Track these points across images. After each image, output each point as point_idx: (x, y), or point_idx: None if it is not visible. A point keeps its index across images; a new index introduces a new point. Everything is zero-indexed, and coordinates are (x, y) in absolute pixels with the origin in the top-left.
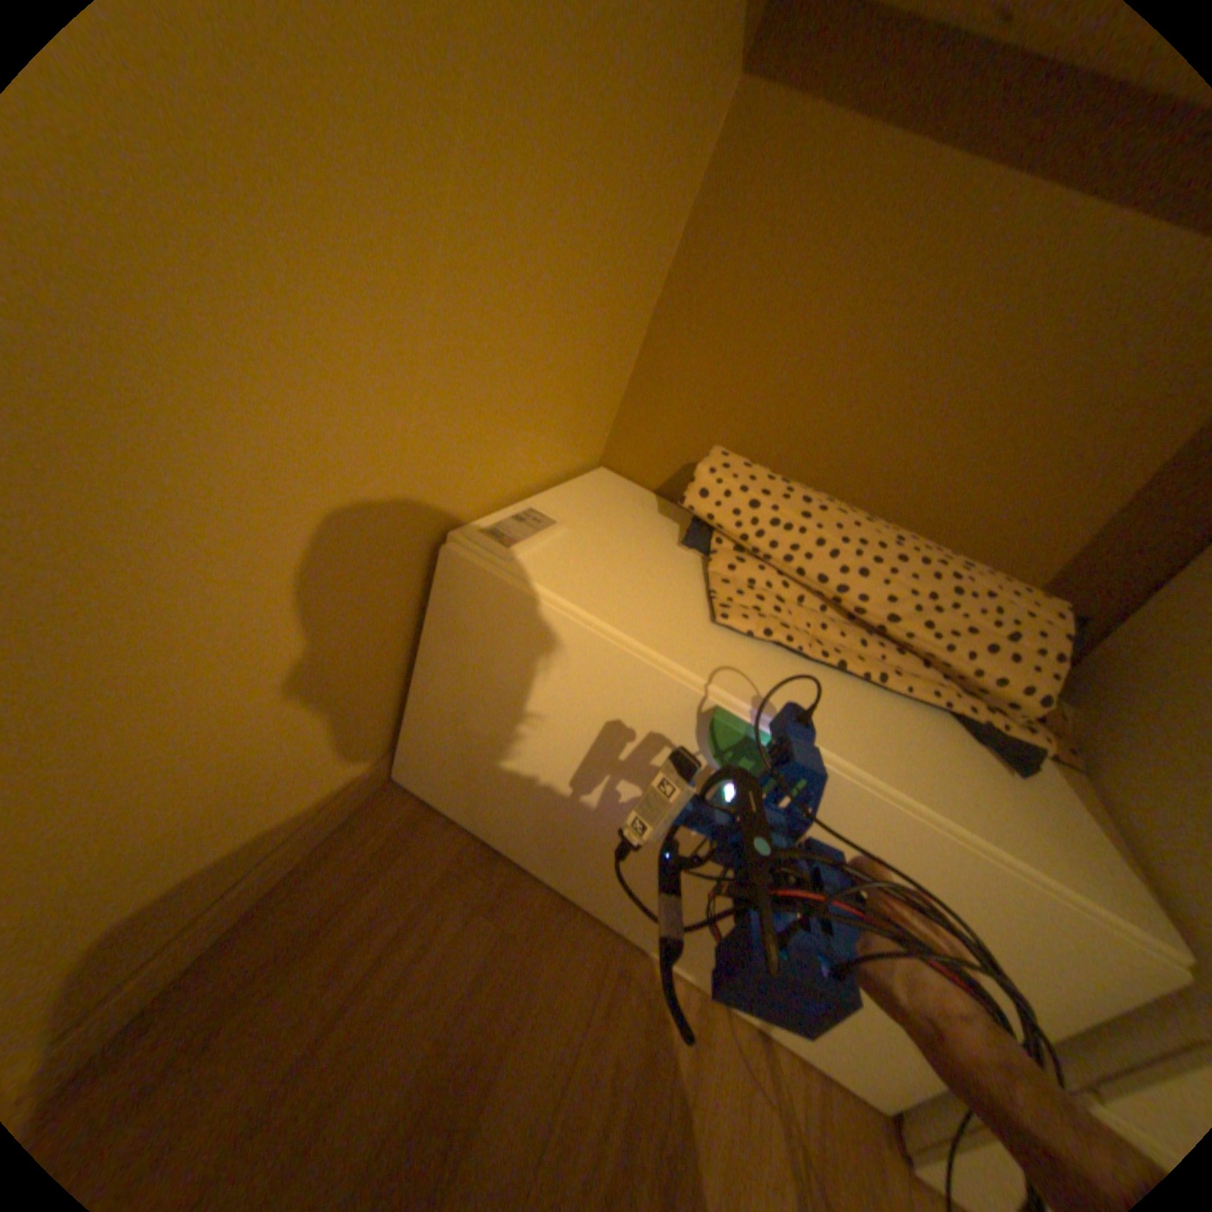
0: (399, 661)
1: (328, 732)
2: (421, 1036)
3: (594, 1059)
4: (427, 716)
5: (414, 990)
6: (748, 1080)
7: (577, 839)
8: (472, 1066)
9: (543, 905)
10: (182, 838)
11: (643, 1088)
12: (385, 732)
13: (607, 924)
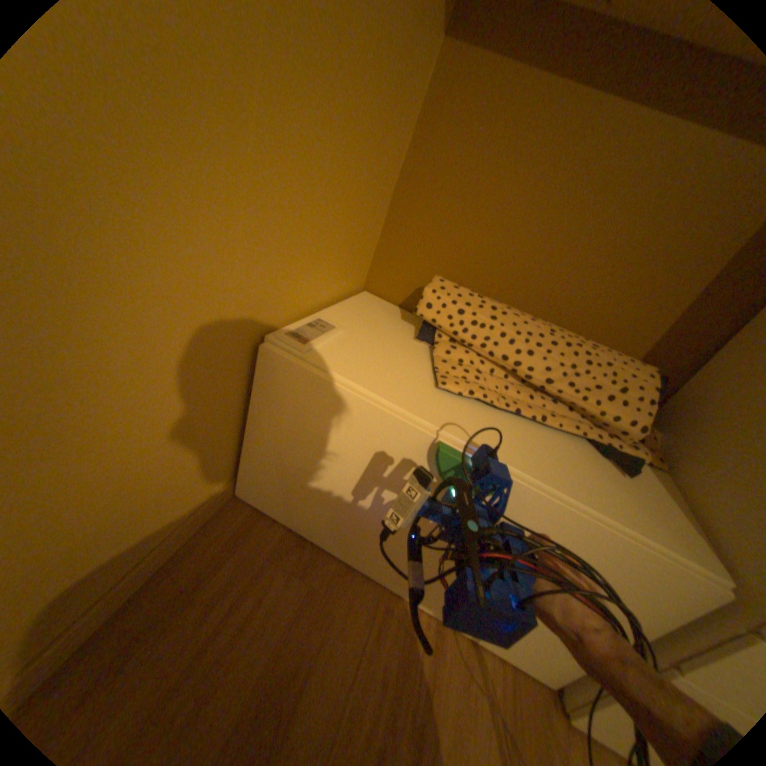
0: (237, 419)
1: (192, 466)
2: (259, 657)
3: (370, 665)
4: (257, 453)
5: (254, 628)
6: (467, 672)
7: (356, 527)
8: (292, 674)
9: (335, 570)
10: (97, 539)
11: (402, 681)
12: (231, 464)
13: (376, 580)
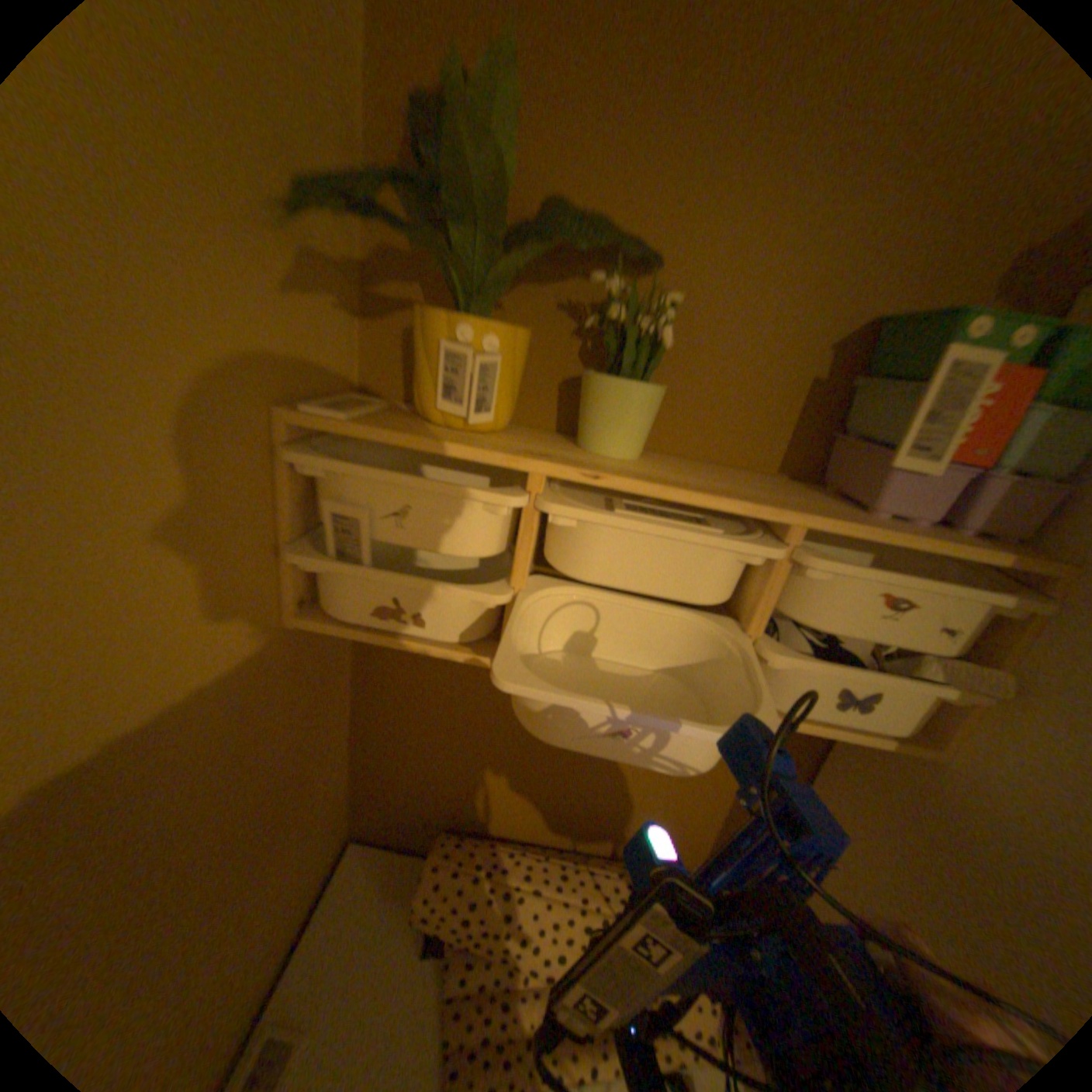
0: None
1: None
2: None
3: None
4: None
5: None
6: None
7: None
8: None
9: None
10: None
11: None
12: None
13: None
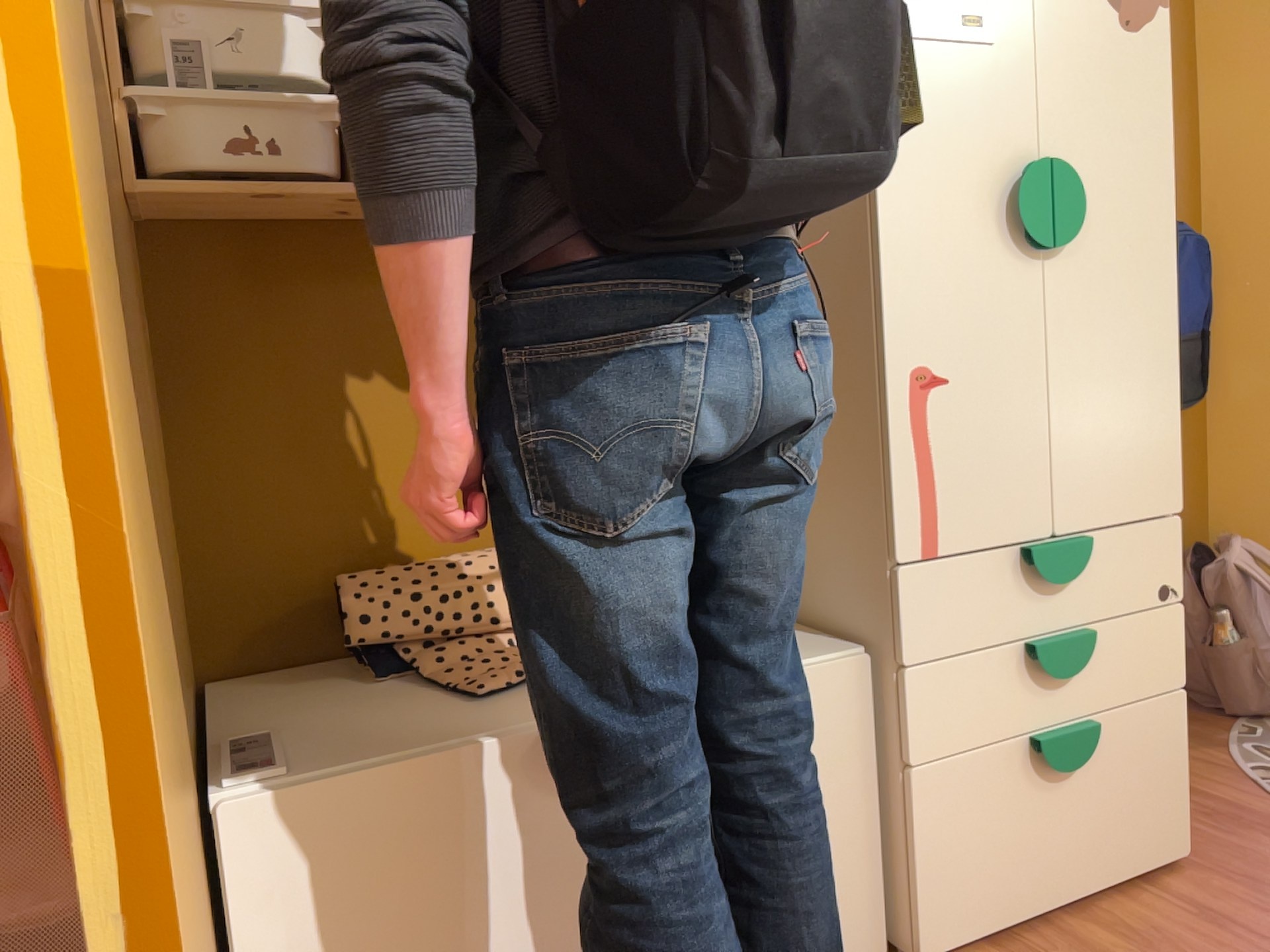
0: None
1: None
2: None
3: None
4: None
5: None
6: None
7: None
8: None
9: None
10: None
11: None
12: None
13: None
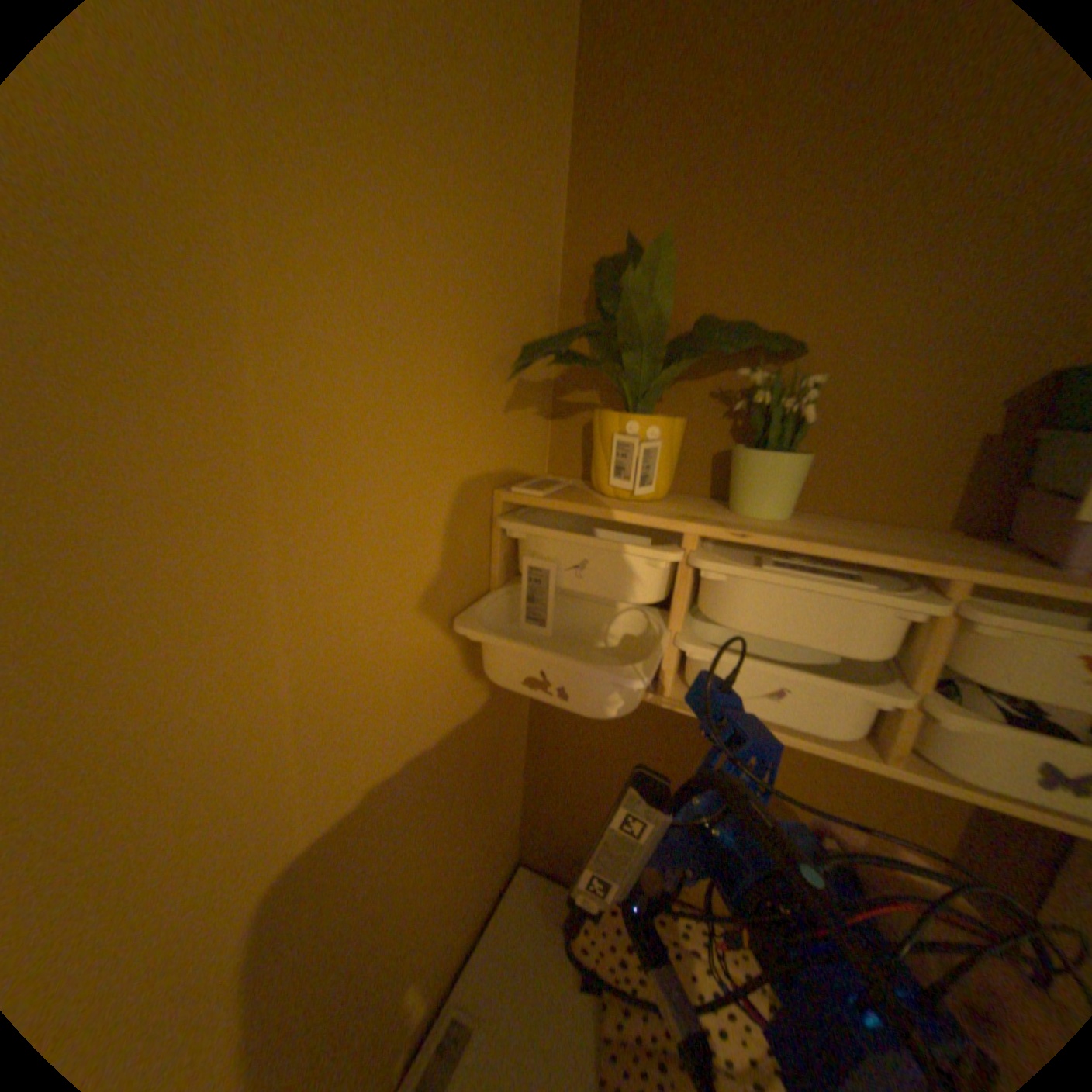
0: None
1: None
2: None
3: None
4: None
5: None
6: None
7: None
8: None
9: None
10: None
11: None
12: None
13: None
